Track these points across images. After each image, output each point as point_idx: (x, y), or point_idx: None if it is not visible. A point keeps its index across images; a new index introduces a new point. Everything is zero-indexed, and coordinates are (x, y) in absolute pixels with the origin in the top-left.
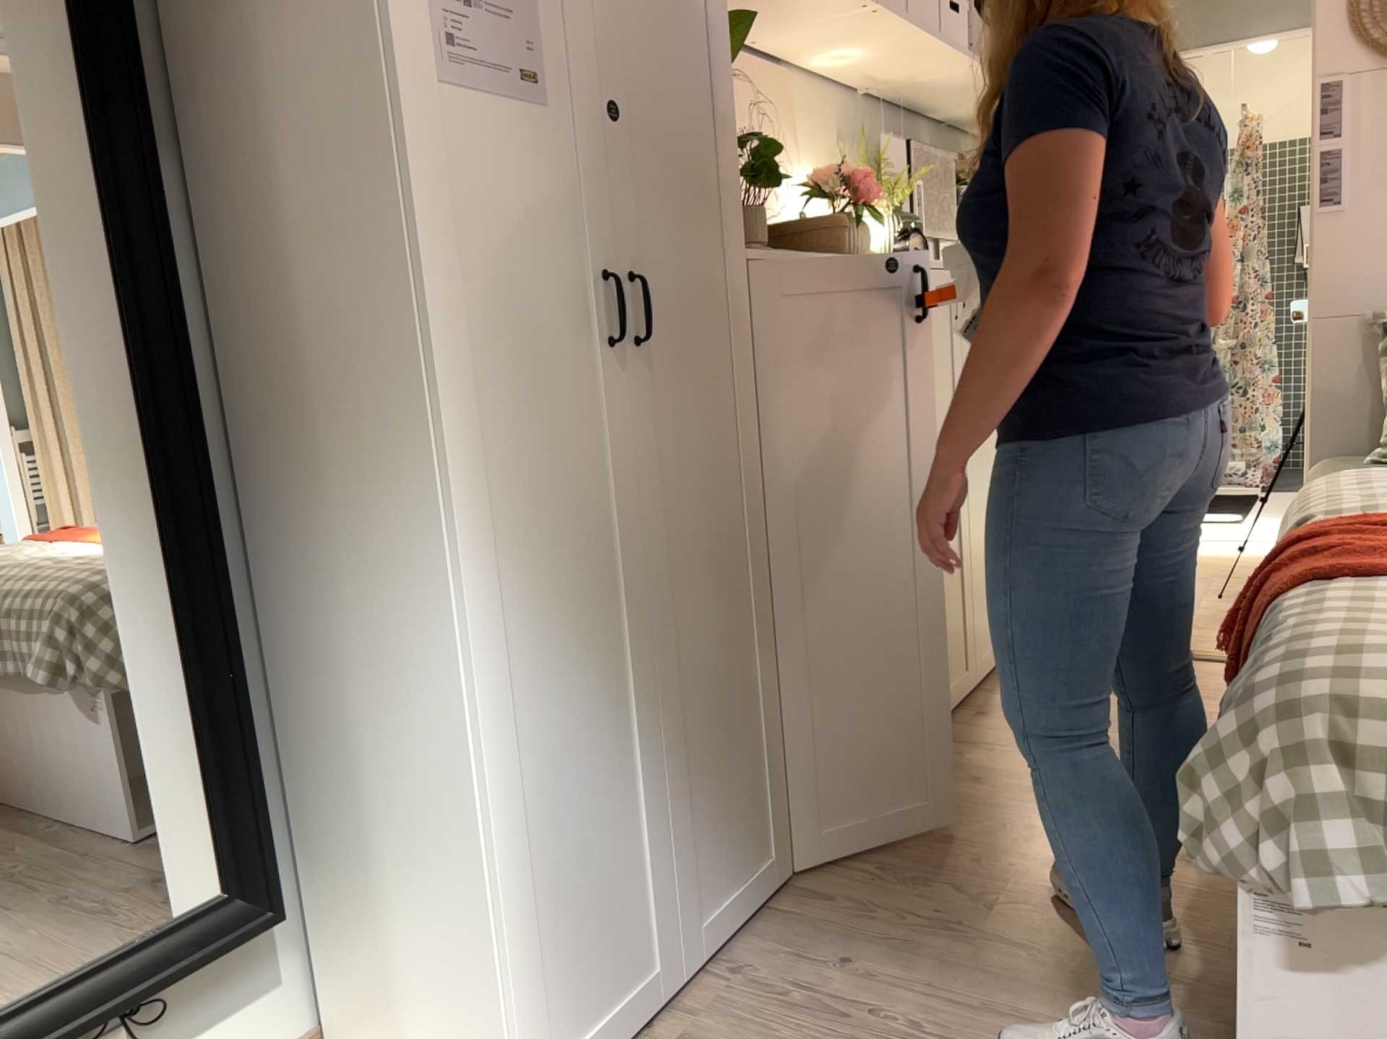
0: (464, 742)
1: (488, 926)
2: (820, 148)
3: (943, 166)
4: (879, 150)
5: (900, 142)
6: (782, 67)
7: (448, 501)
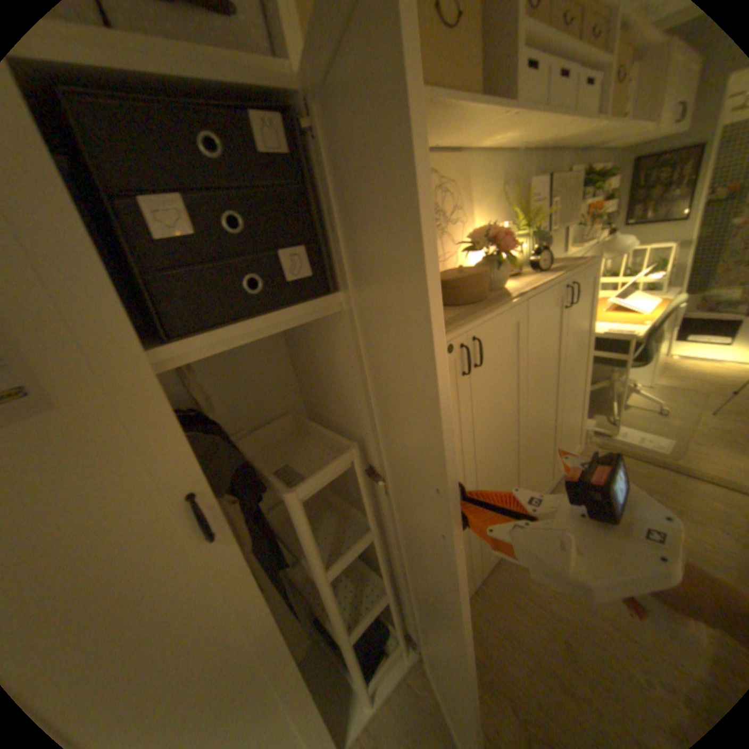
0: None
1: None
2: (493, 196)
3: (577, 182)
4: (532, 189)
5: (548, 178)
6: (467, 152)
7: None
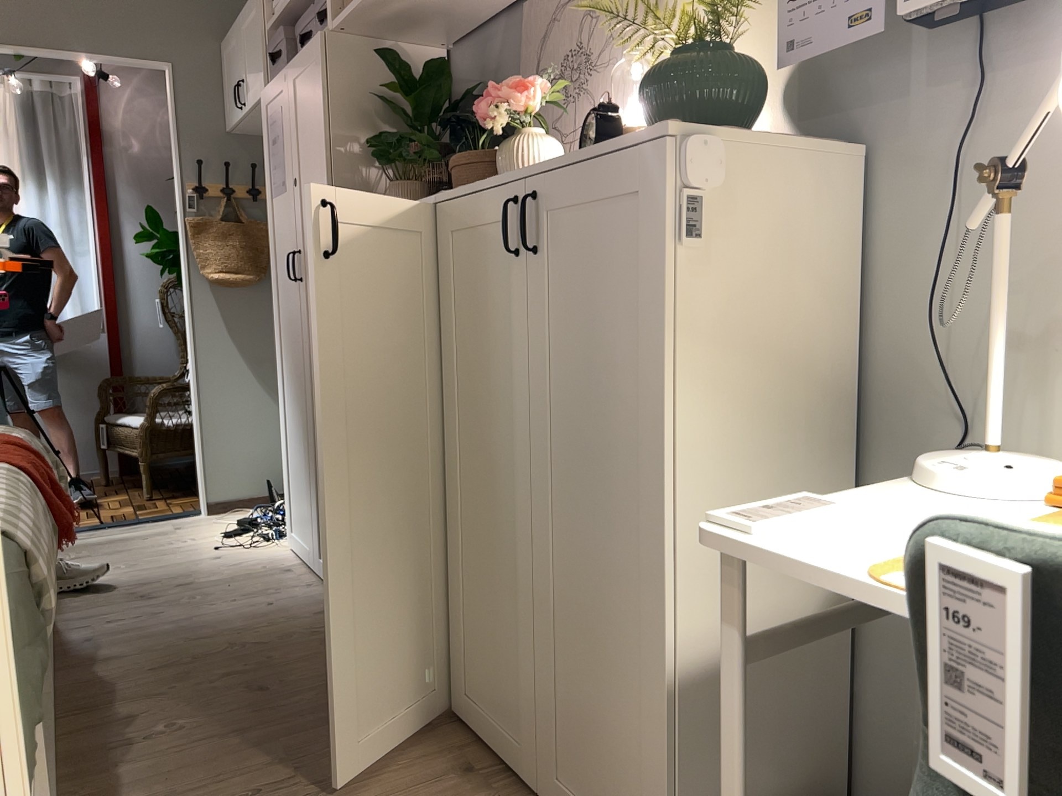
0: (278, 404)
1: (282, 465)
2: None
3: None
4: None
5: None
6: None
7: (275, 329)
